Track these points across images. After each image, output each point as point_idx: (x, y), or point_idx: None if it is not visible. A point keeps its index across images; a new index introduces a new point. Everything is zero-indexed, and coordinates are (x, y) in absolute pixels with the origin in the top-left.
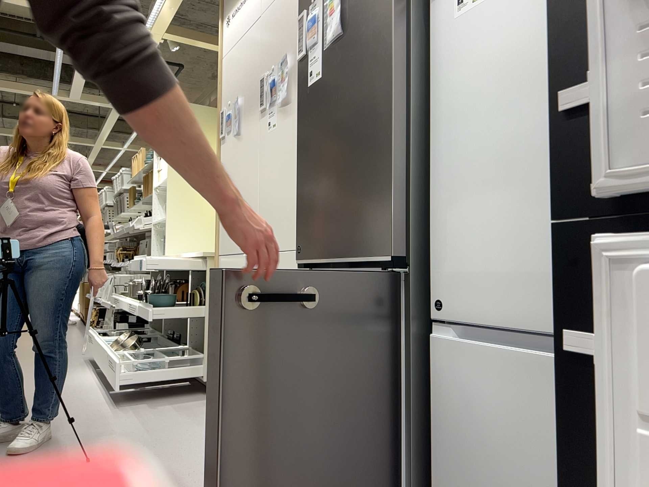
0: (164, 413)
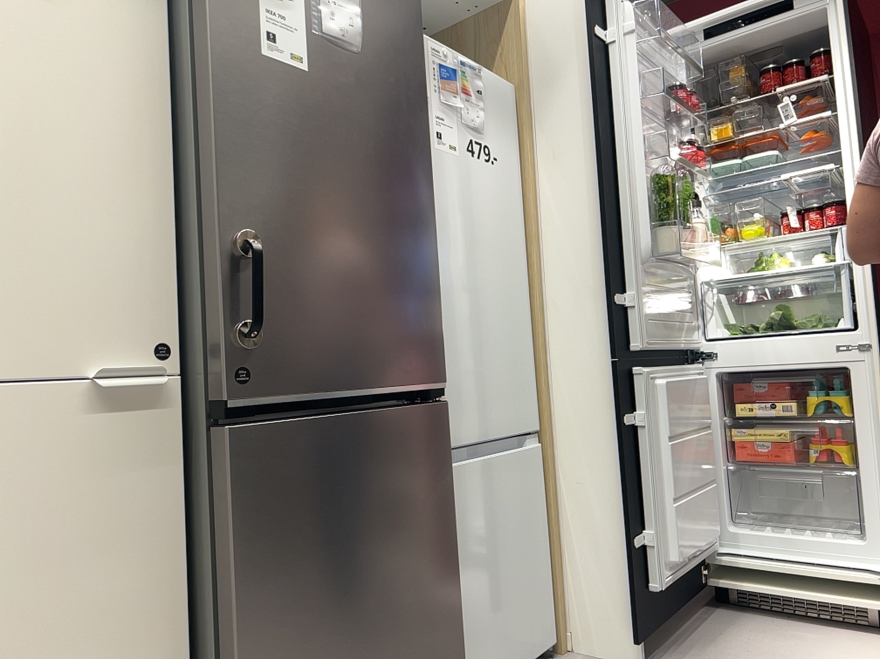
0: None
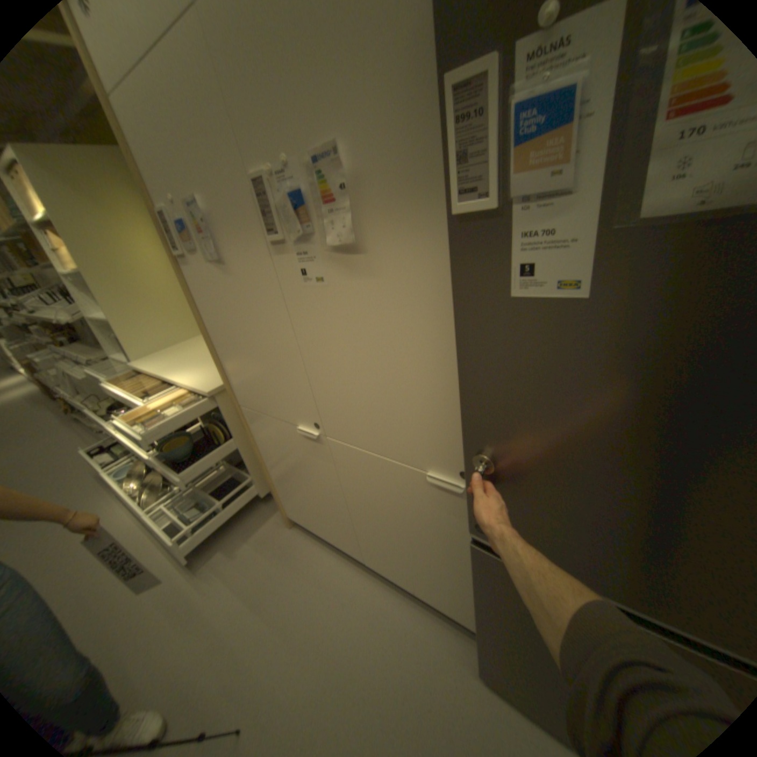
0: (249, 563)
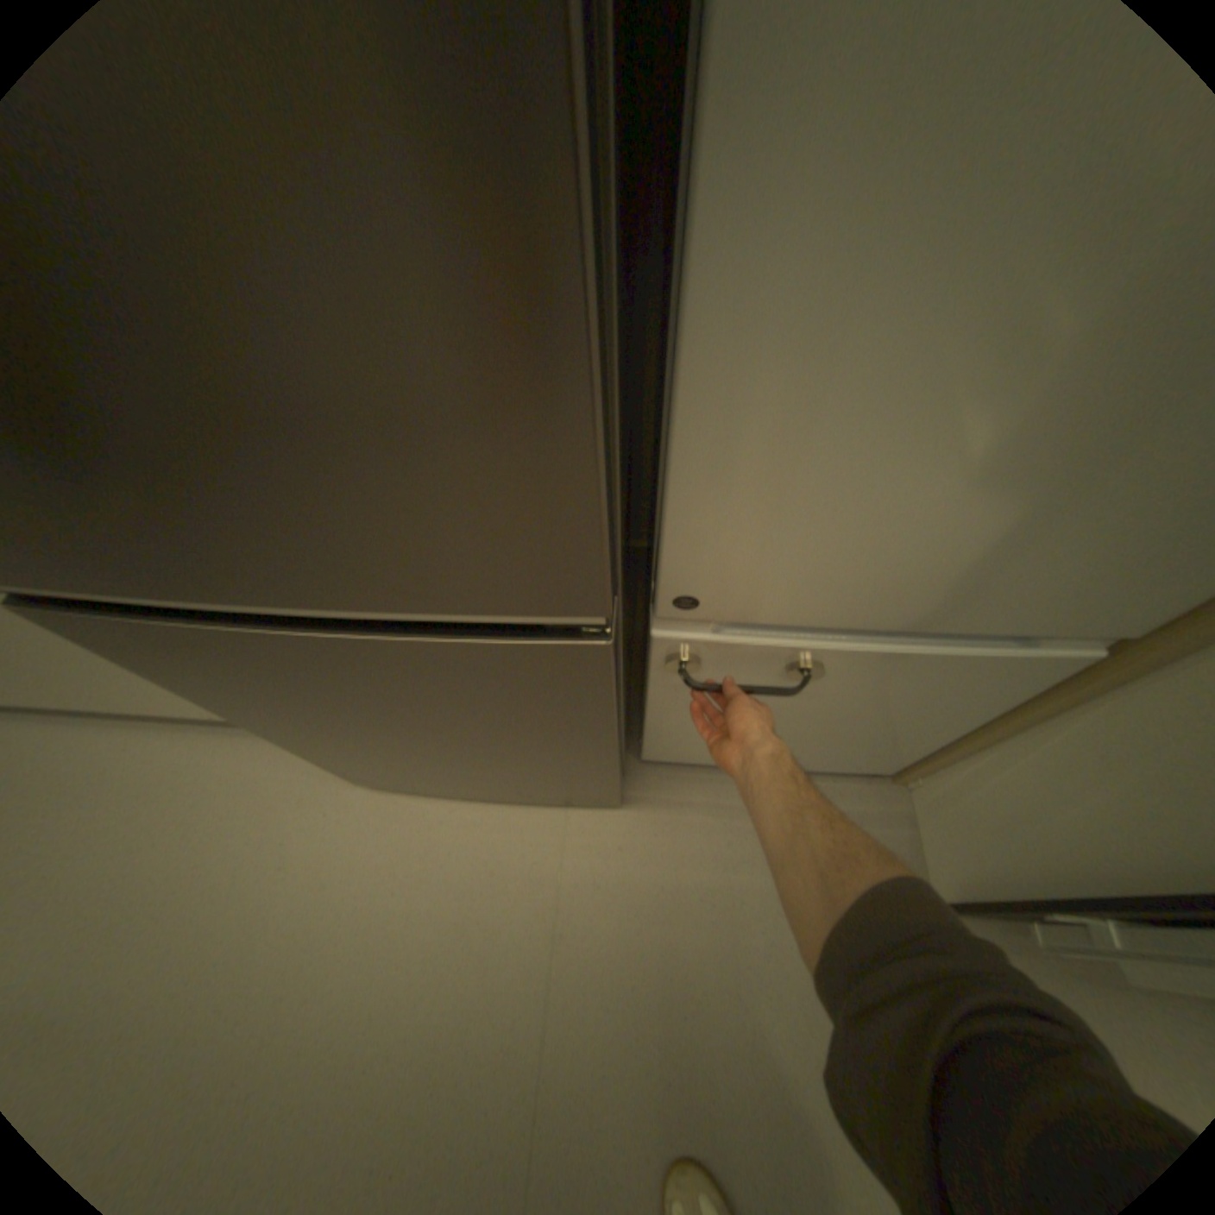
0: None
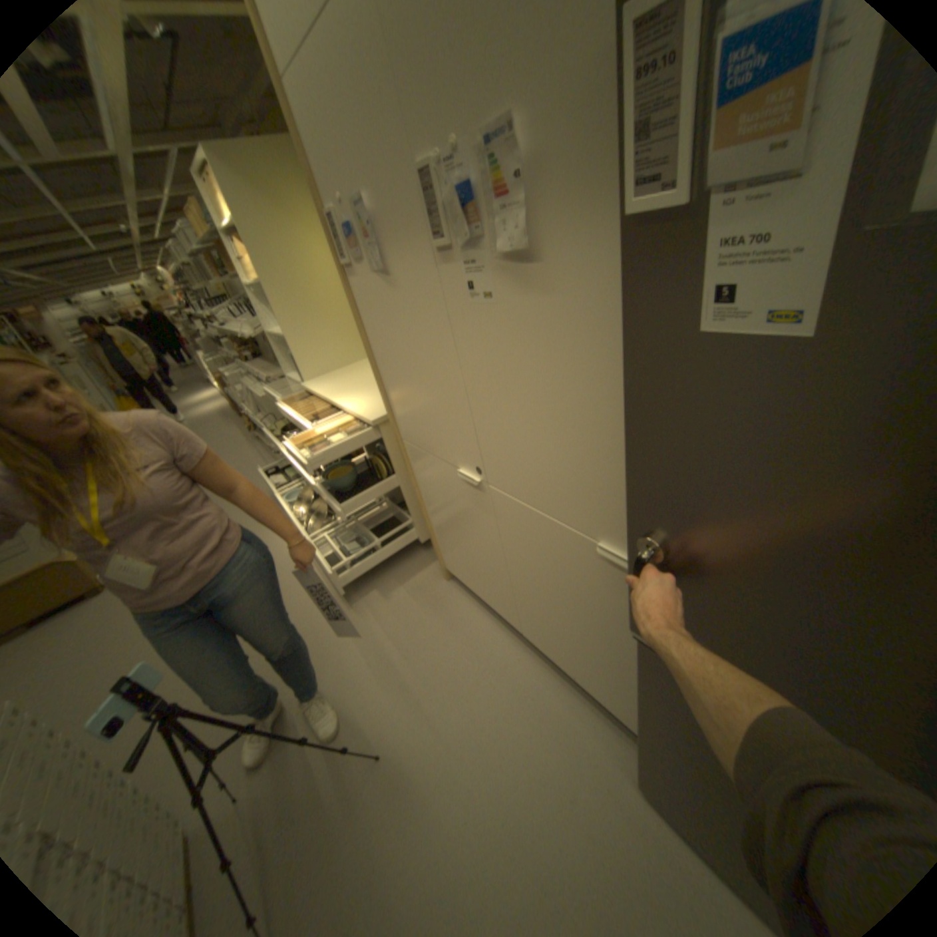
0: (403, 606)
